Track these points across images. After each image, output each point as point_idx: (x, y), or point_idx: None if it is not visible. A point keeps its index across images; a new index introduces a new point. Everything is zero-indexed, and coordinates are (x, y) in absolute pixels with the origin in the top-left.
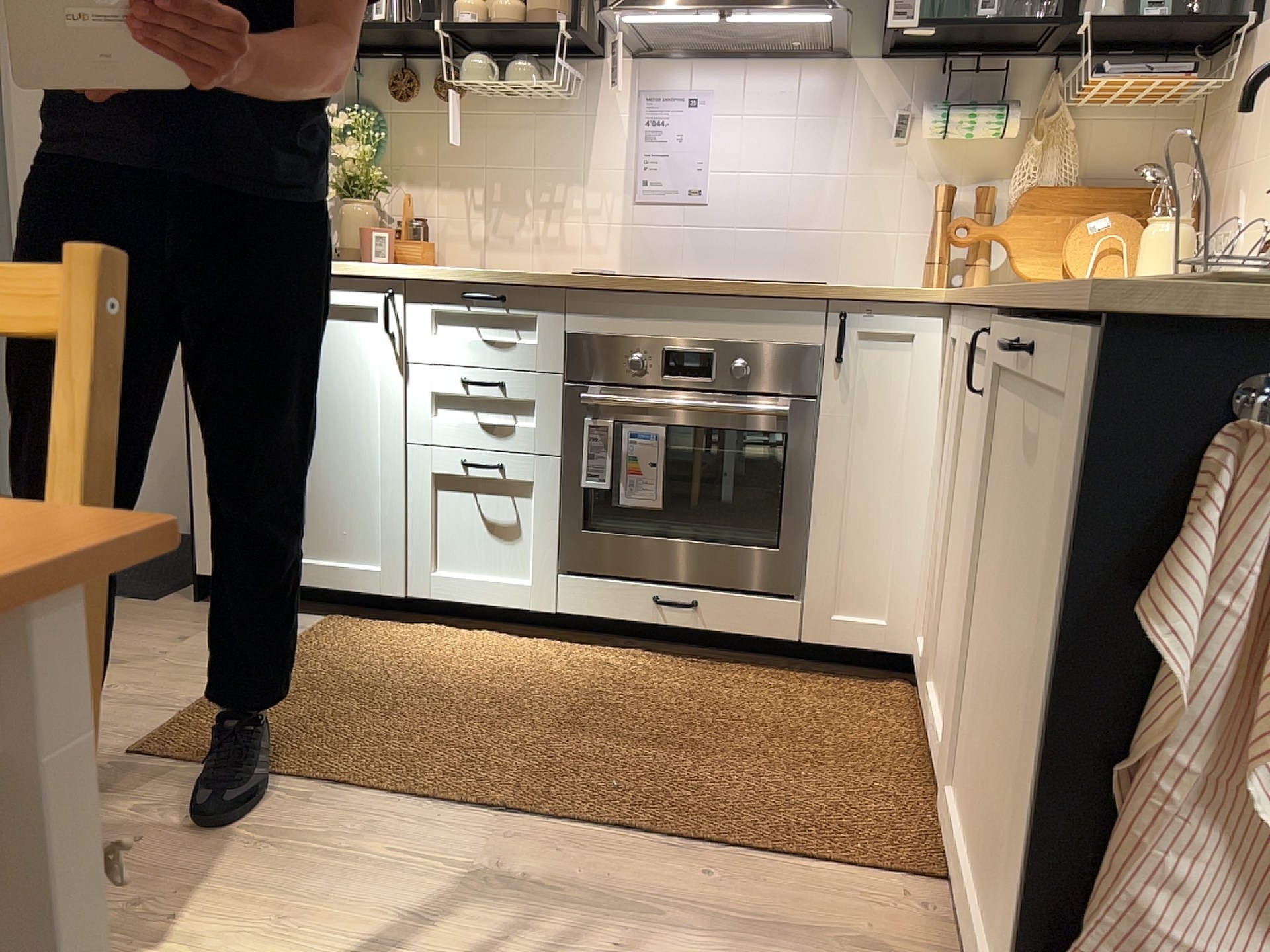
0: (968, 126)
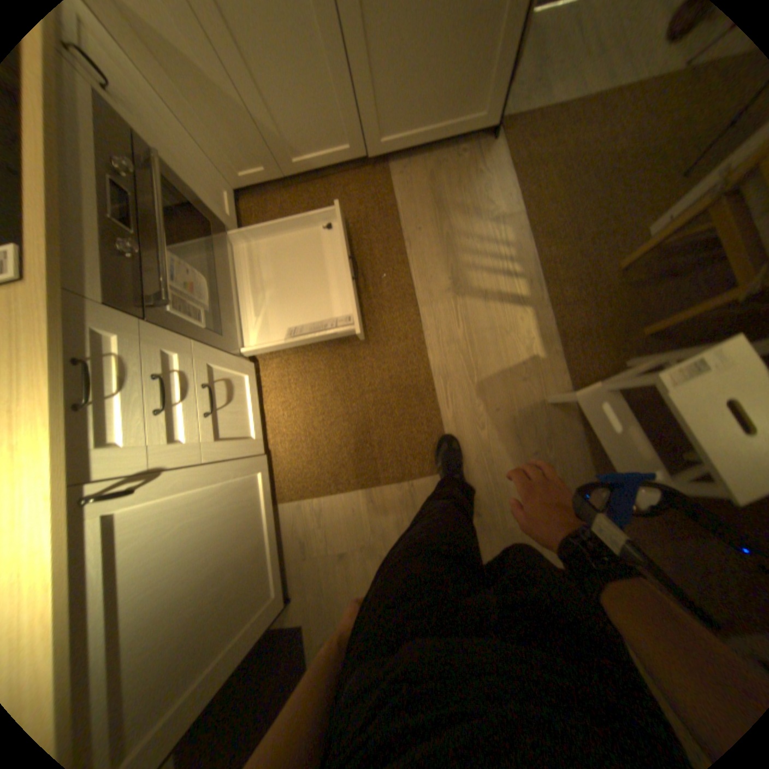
0: None
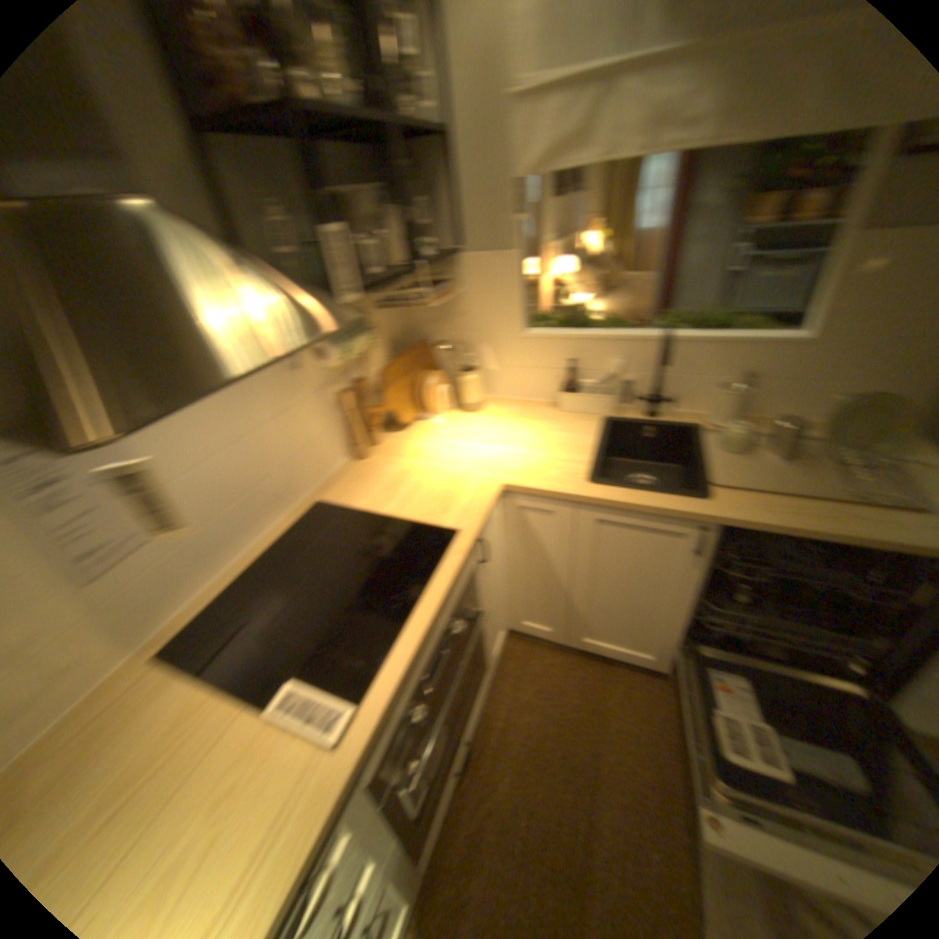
0: (351, 344)
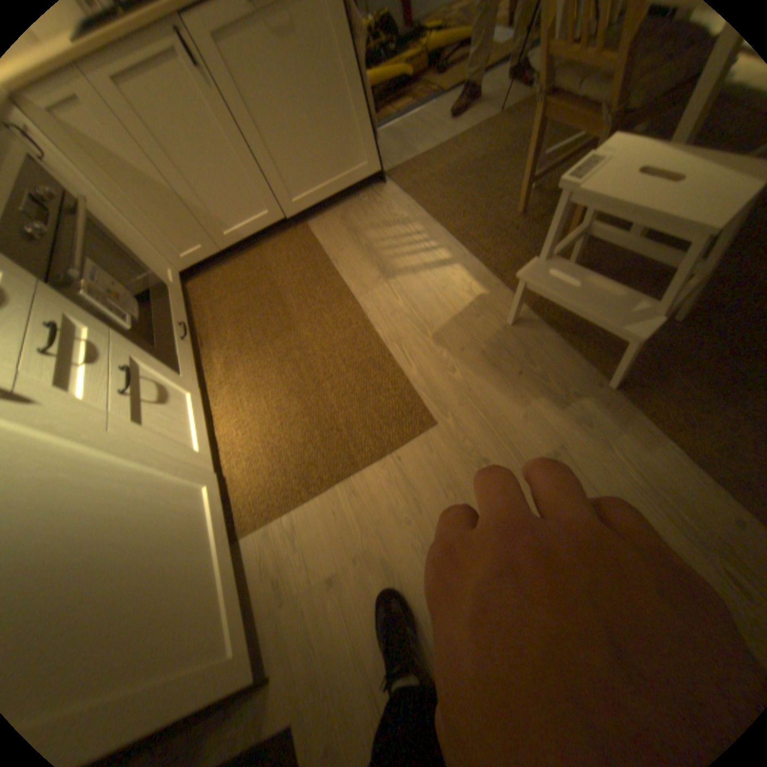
0: None
